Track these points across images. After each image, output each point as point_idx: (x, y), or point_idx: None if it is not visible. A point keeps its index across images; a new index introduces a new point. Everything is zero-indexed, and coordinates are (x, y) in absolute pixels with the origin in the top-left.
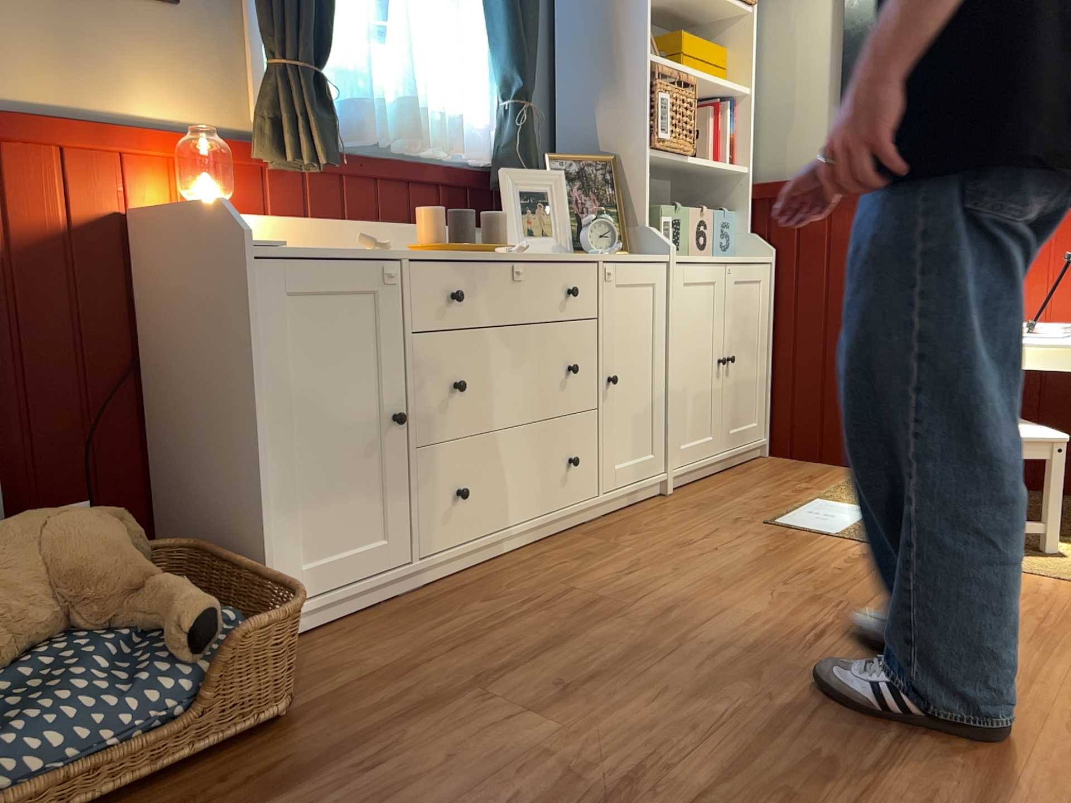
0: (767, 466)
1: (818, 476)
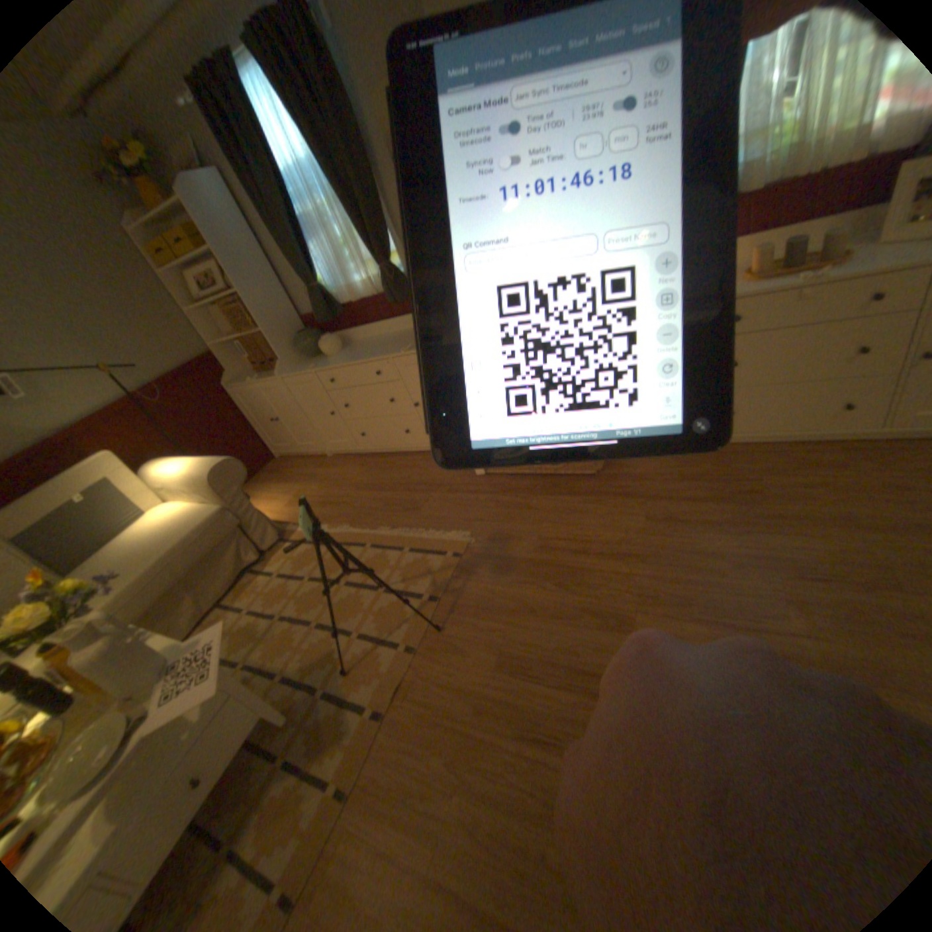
0: None
1: None
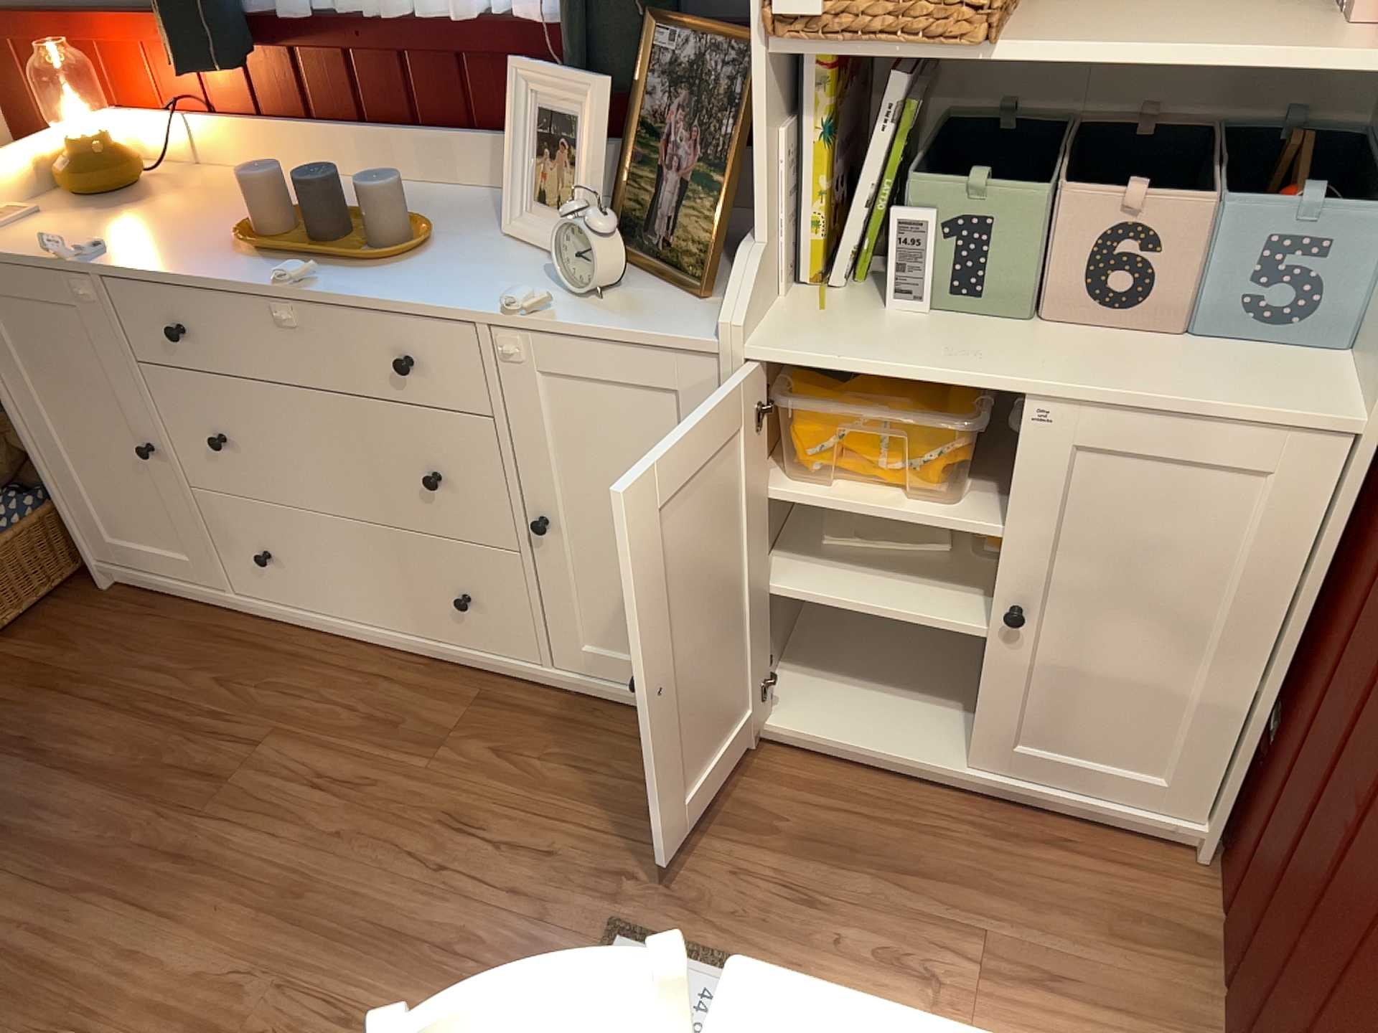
0: (1100, 869)
1: (1059, 987)
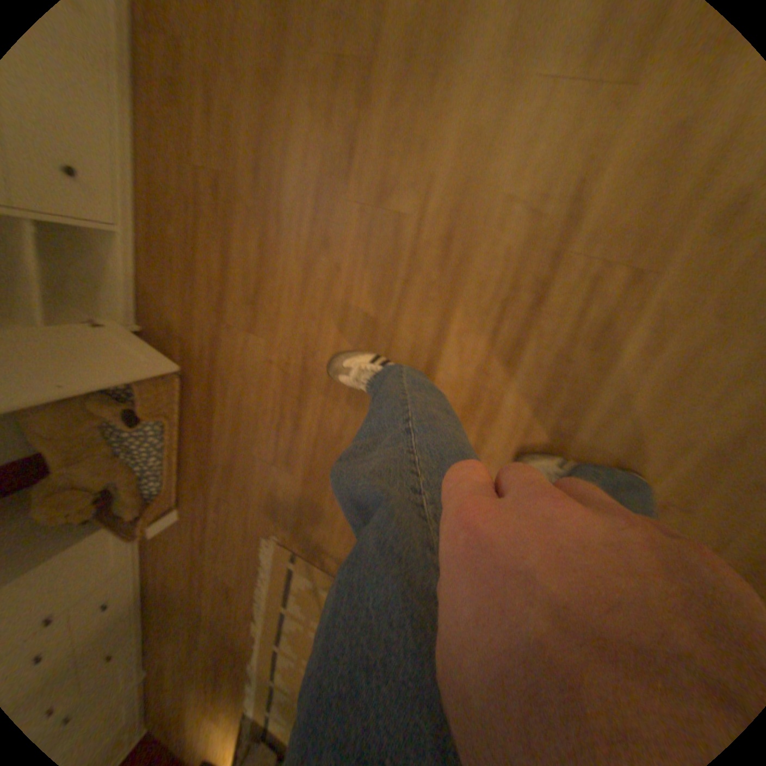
0: None
1: None
